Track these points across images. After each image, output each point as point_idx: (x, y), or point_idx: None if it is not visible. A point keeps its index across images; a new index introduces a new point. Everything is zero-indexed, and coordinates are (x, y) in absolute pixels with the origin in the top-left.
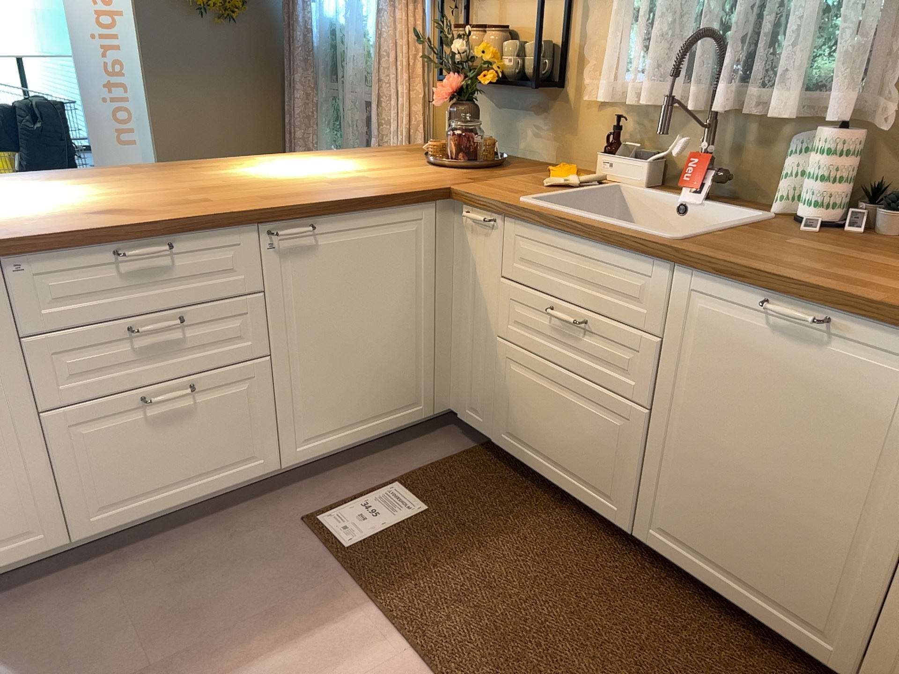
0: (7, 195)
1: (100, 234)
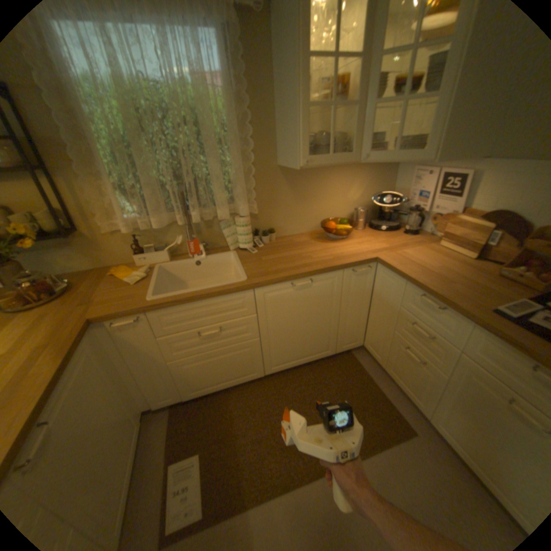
0: None
1: None
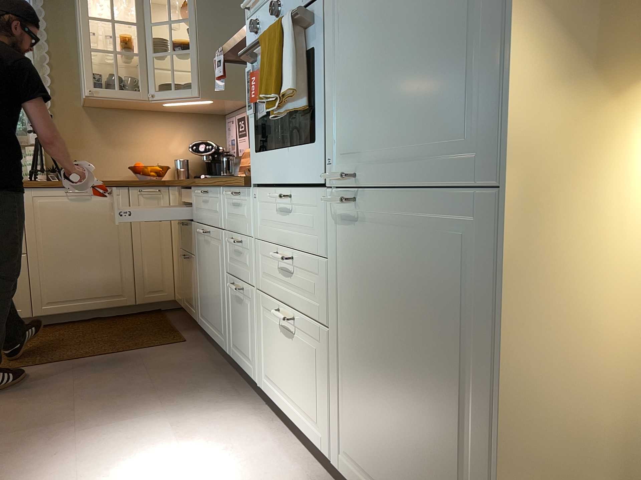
0: None
1: None
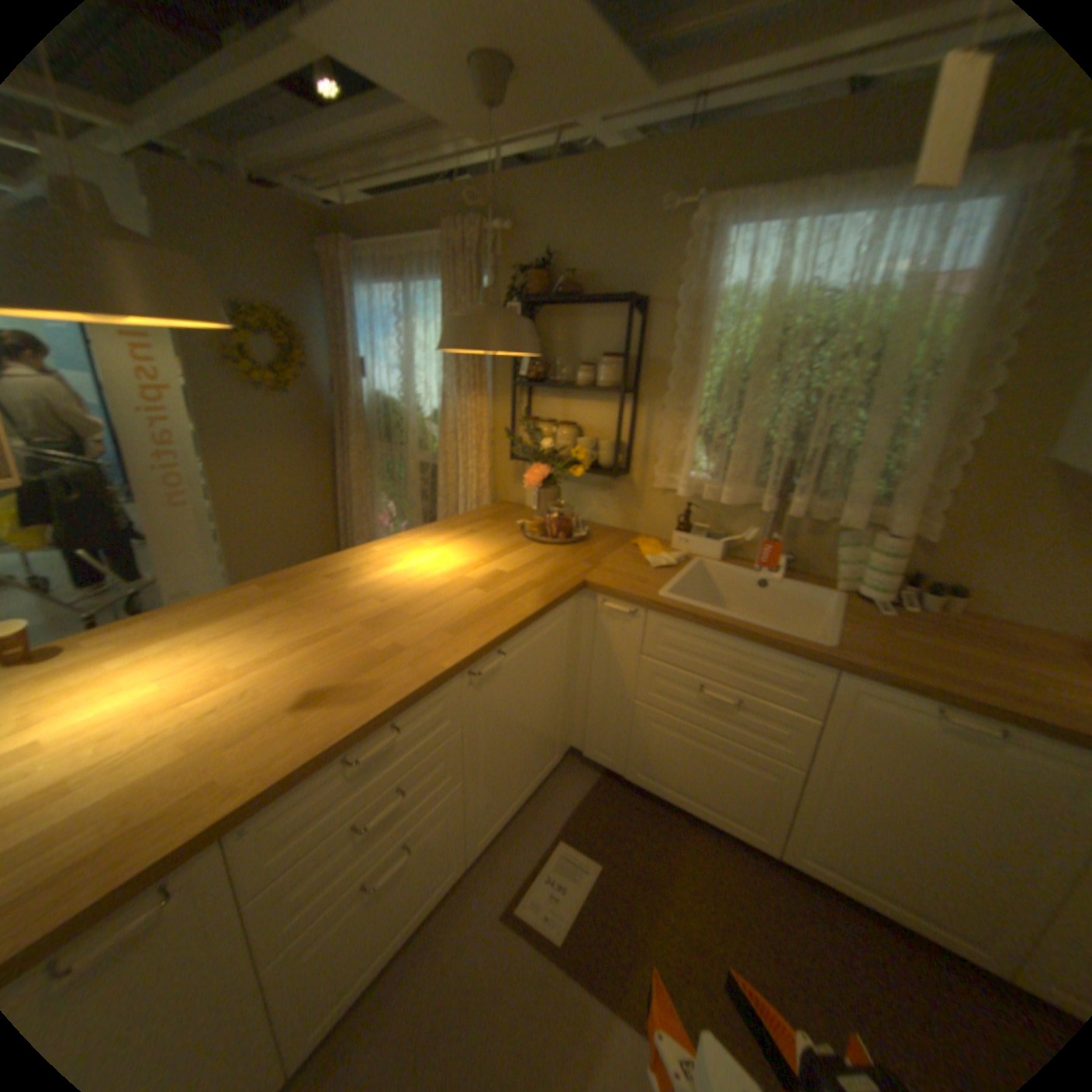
0: (147, 677)
1: (331, 750)
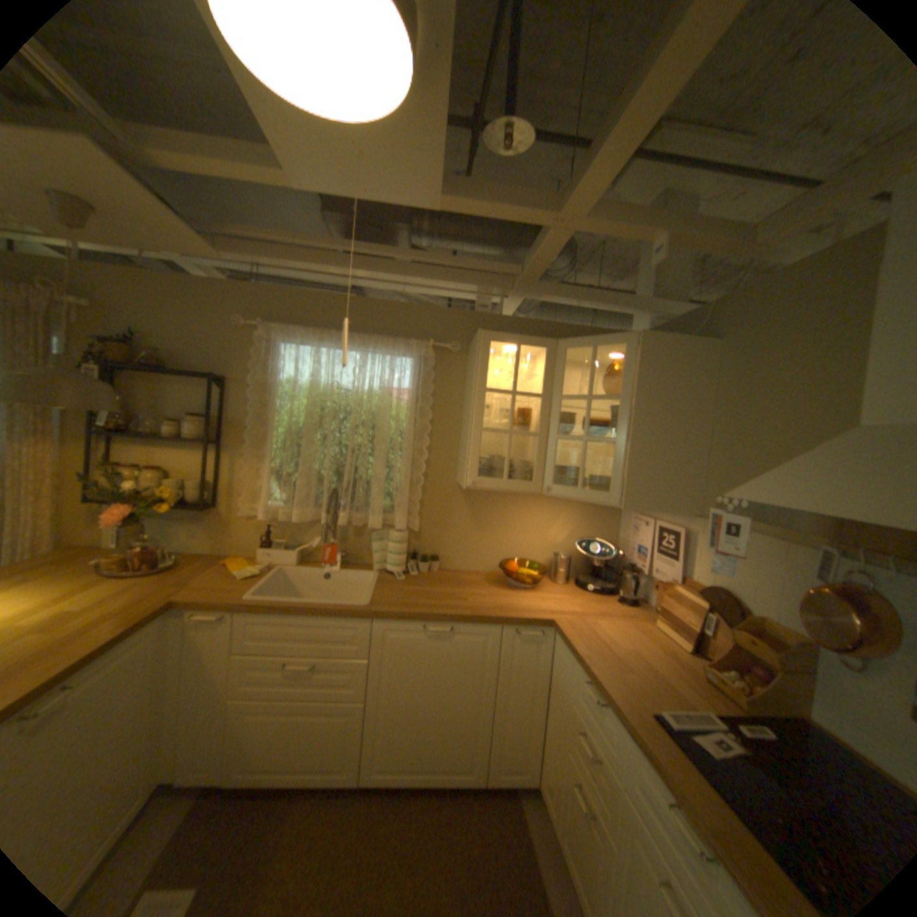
0: None
1: None
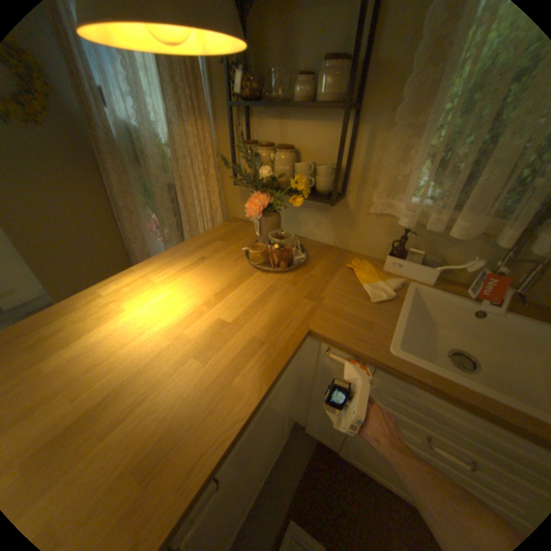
0: None
1: None
